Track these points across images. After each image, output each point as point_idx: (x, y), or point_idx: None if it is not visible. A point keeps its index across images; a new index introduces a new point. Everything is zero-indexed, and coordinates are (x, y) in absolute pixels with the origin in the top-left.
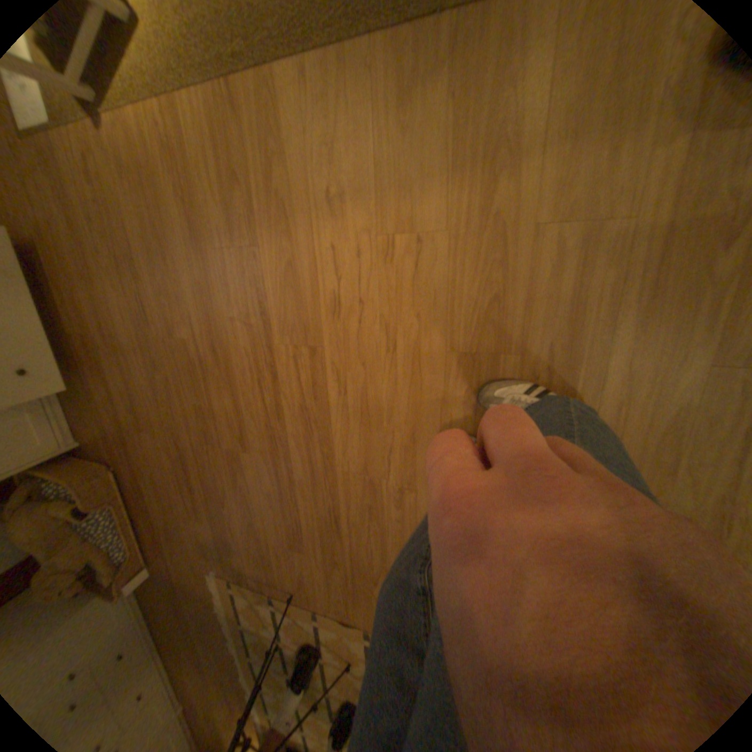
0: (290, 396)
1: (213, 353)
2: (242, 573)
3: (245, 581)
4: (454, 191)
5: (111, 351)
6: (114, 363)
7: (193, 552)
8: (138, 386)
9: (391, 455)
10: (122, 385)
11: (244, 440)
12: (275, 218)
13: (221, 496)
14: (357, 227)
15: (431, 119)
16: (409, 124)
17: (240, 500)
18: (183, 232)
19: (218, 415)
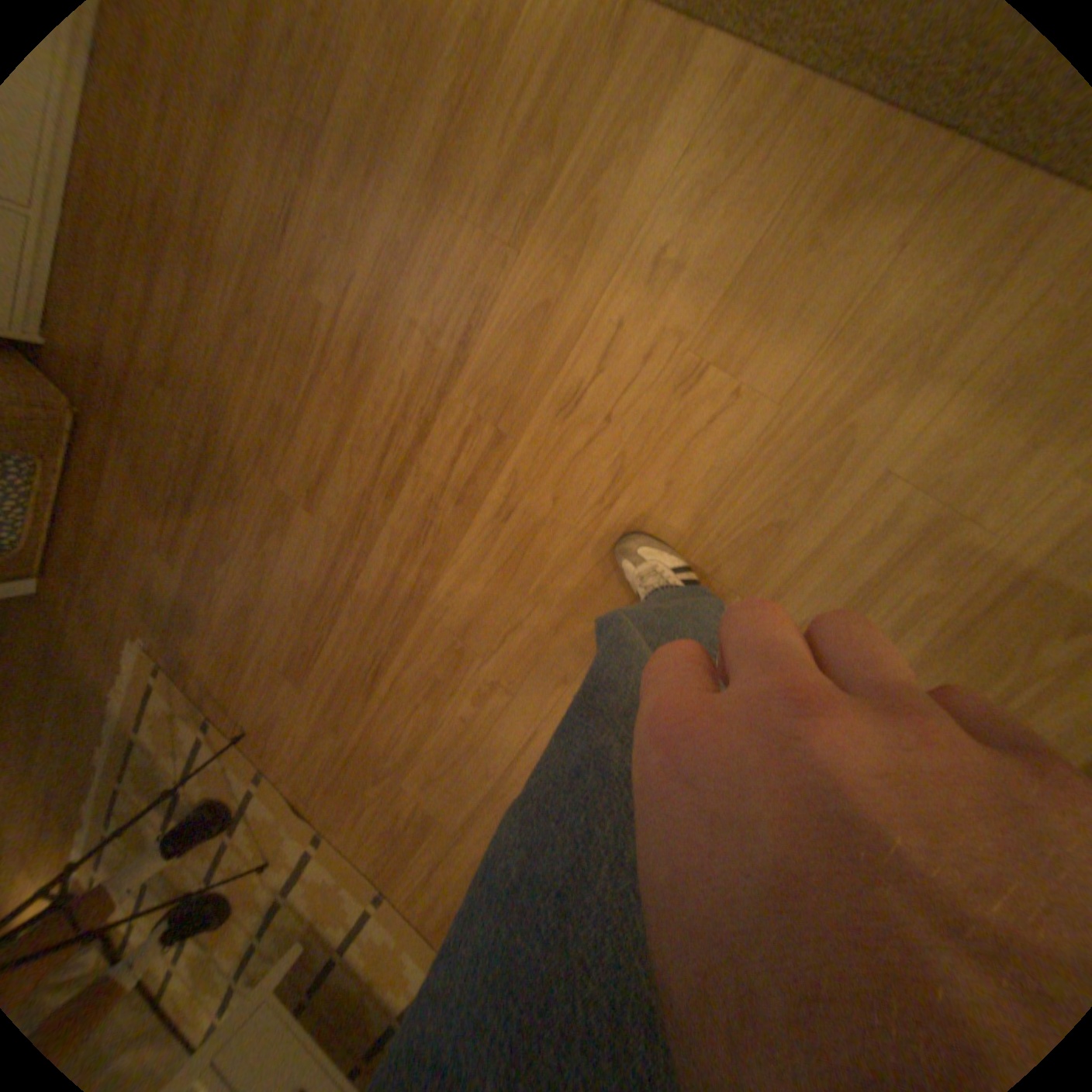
0: (427, 481)
1: (353, 353)
2: (190, 670)
3: (186, 682)
4: (822, 367)
5: (194, 248)
6: (189, 268)
7: (132, 600)
8: (205, 325)
9: (512, 637)
10: (180, 307)
11: (318, 497)
12: (569, 236)
13: (230, 550)
14: (671, 326)
15: (857, 260)
16: (827, 246)
17: (255, 571)
18: (425, 162)
19: (302, 440)
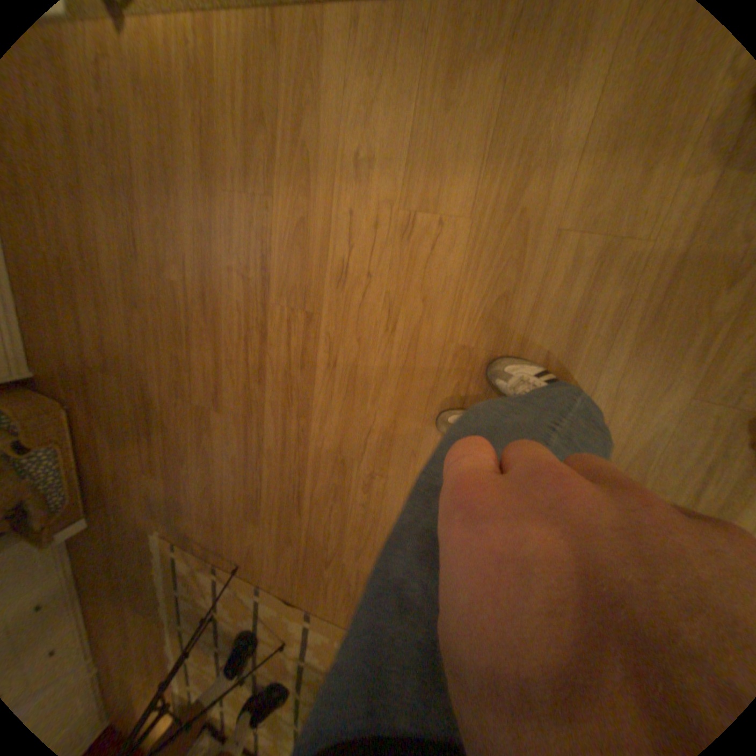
0: (276, 361)
1: (202, 301)
2: (189, 538)
3: (190, 546)
4: (486, 180)
5: (88, 279)
6: (90, 293)
7: (139, 508)
8: (112, 323)
9: (369, 438)
10: (94, 318)
11: (218, 399)
12: (296, 171)
13: (182, 454)
14: (381, 197)
15: (479, 101)
16: (456, 101)
17: (201, 461)
18: (194, 166)
19: (195, 368)
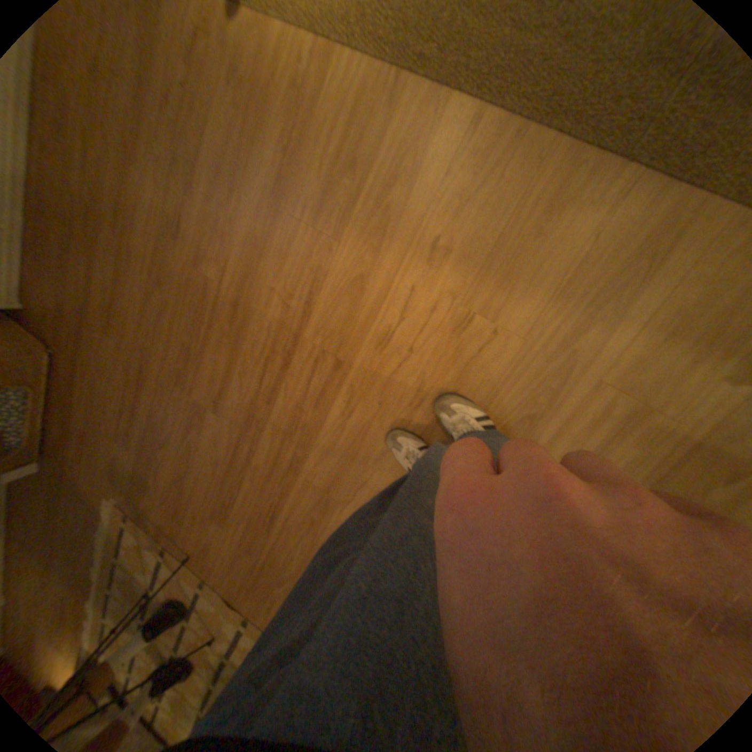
0: (292, 392)
1: (233, 309)
2: (146, 517)
3: (144, 525)
4: (550, 313)
5: (115, 242)
6: (114, 255)
7: (101, 473)
8: (129, 293)
9: (360, 491)
10: (110, 281)
11: (219, 404)
12: (371, 230)
13: (164, 440)
14: (446, 287)
15: (568, 242)
16: (547, 233)
17: (182, 453)
18: (268, 182)
19: (205, 367)
